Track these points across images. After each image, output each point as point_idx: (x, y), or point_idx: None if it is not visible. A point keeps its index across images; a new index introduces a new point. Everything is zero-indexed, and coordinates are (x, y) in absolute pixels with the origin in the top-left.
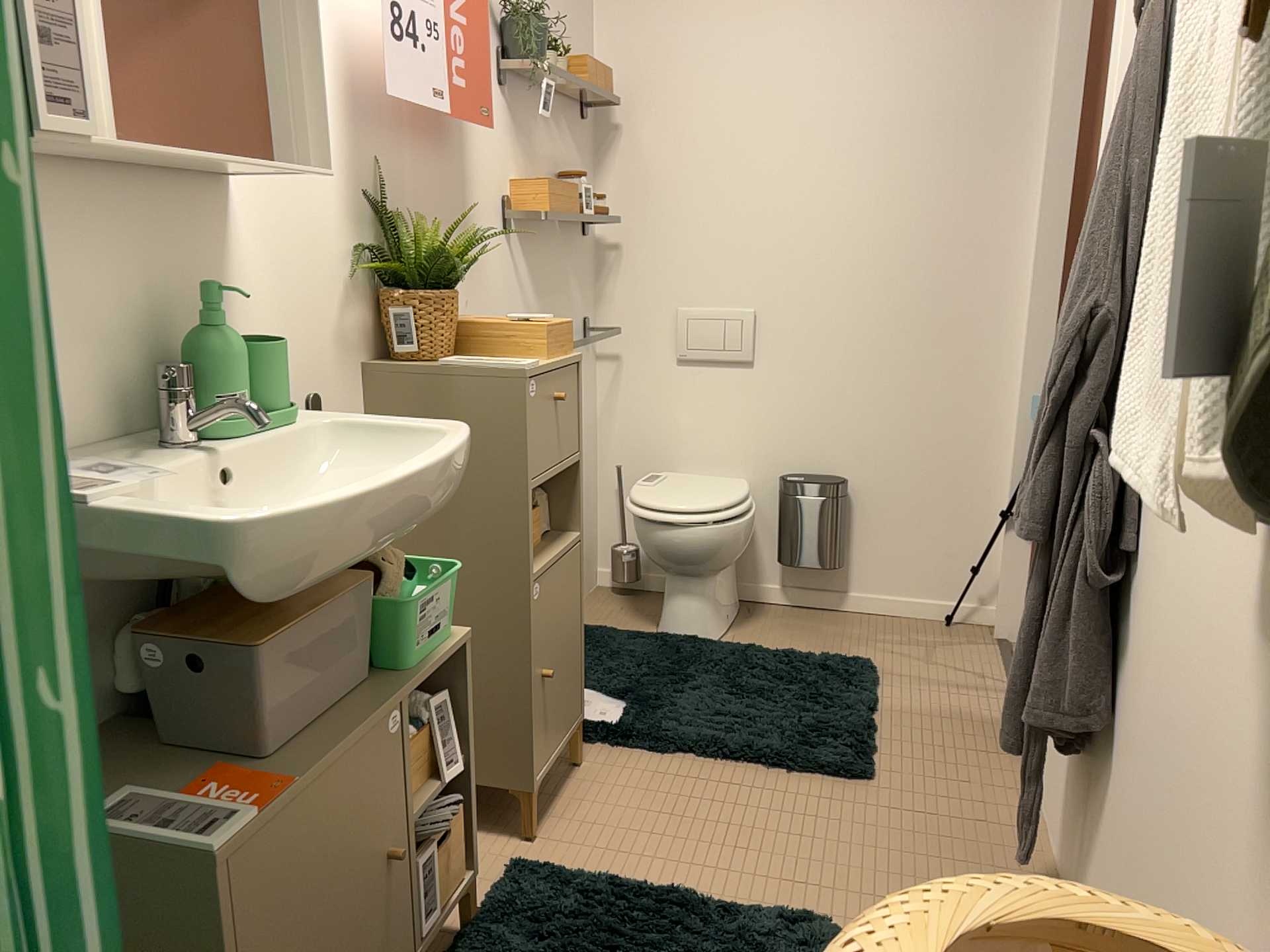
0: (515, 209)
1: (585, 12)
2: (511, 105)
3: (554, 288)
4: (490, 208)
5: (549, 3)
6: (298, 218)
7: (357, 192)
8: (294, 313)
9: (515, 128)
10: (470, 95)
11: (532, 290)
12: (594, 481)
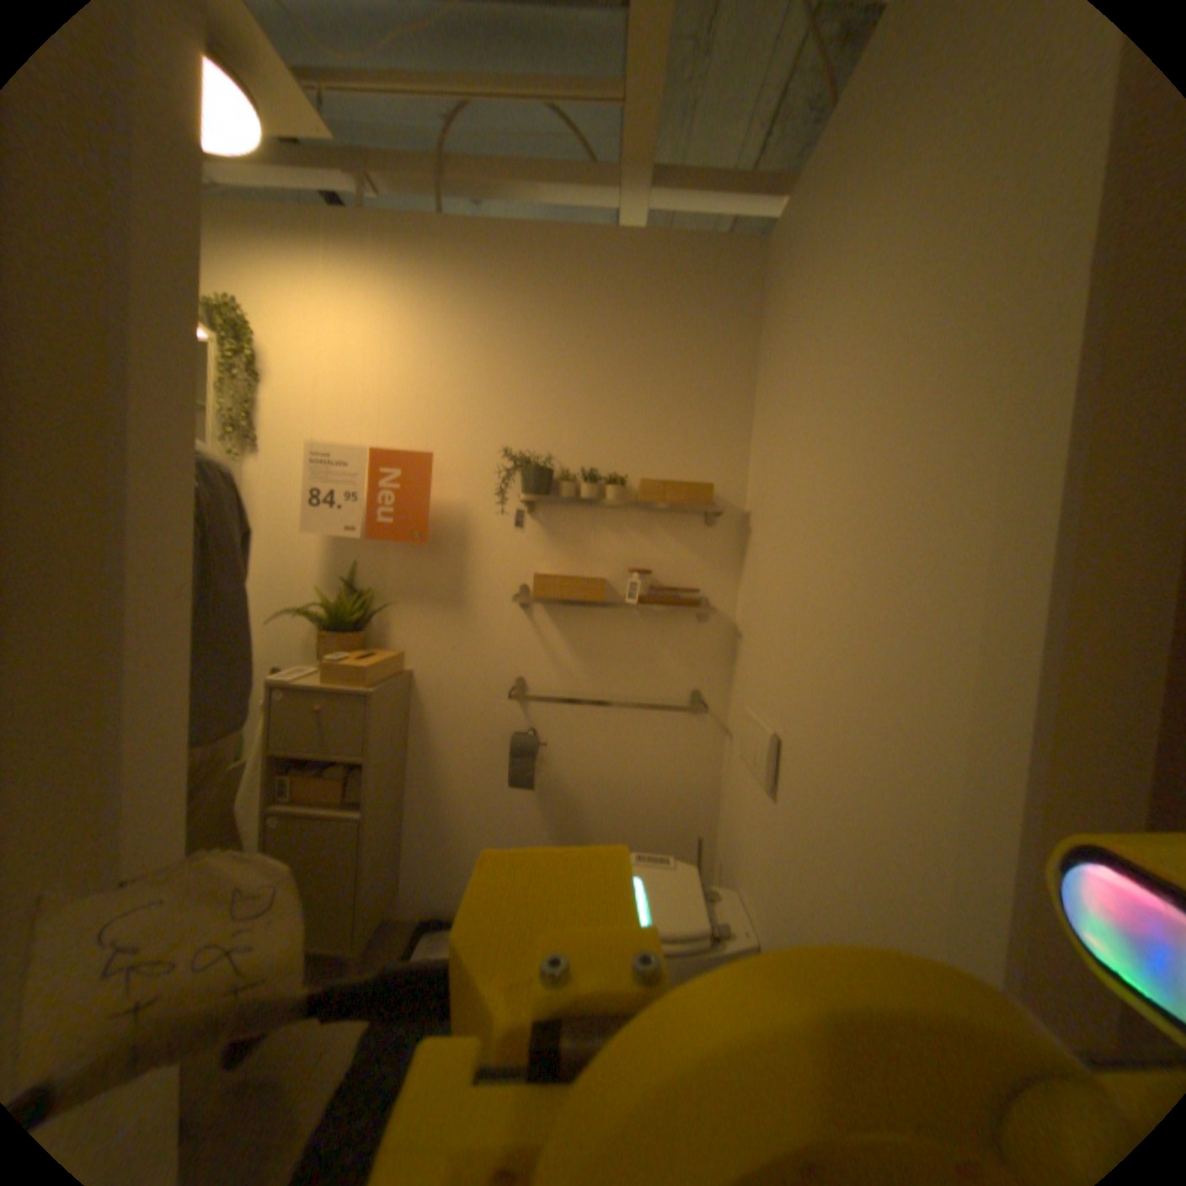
0: (538, 589)
1: (729, 429)
2: (544, 519)
3: (618, 653)
4: (497, 587)
5: (635, 437)
6: (280, 586)
7: (331, 575)
8: (269, 627)
9: (551, 534)
10: (395, 521)
11: (569, 649)
12: (704, 840)
